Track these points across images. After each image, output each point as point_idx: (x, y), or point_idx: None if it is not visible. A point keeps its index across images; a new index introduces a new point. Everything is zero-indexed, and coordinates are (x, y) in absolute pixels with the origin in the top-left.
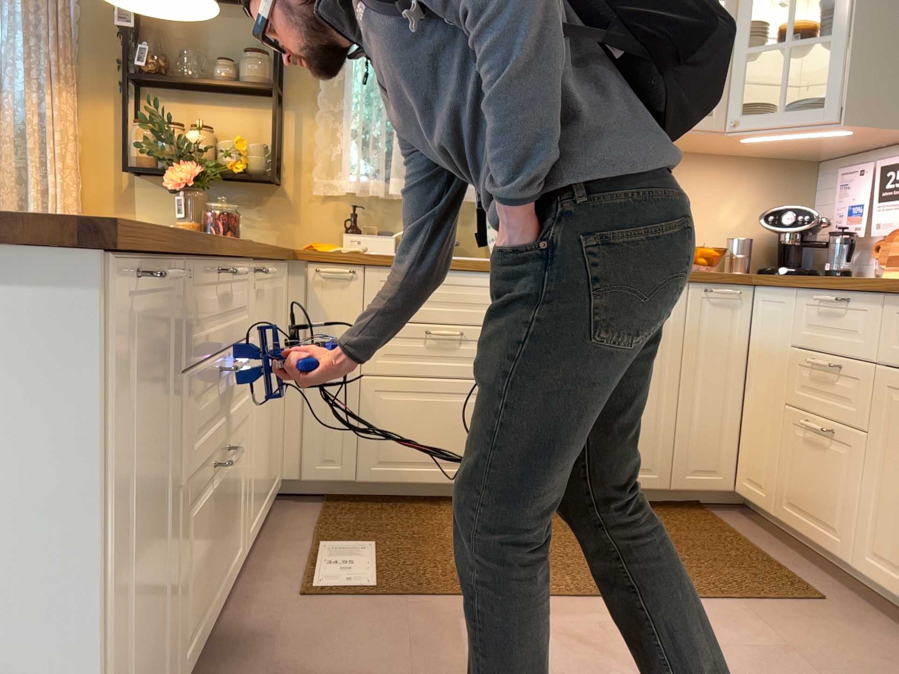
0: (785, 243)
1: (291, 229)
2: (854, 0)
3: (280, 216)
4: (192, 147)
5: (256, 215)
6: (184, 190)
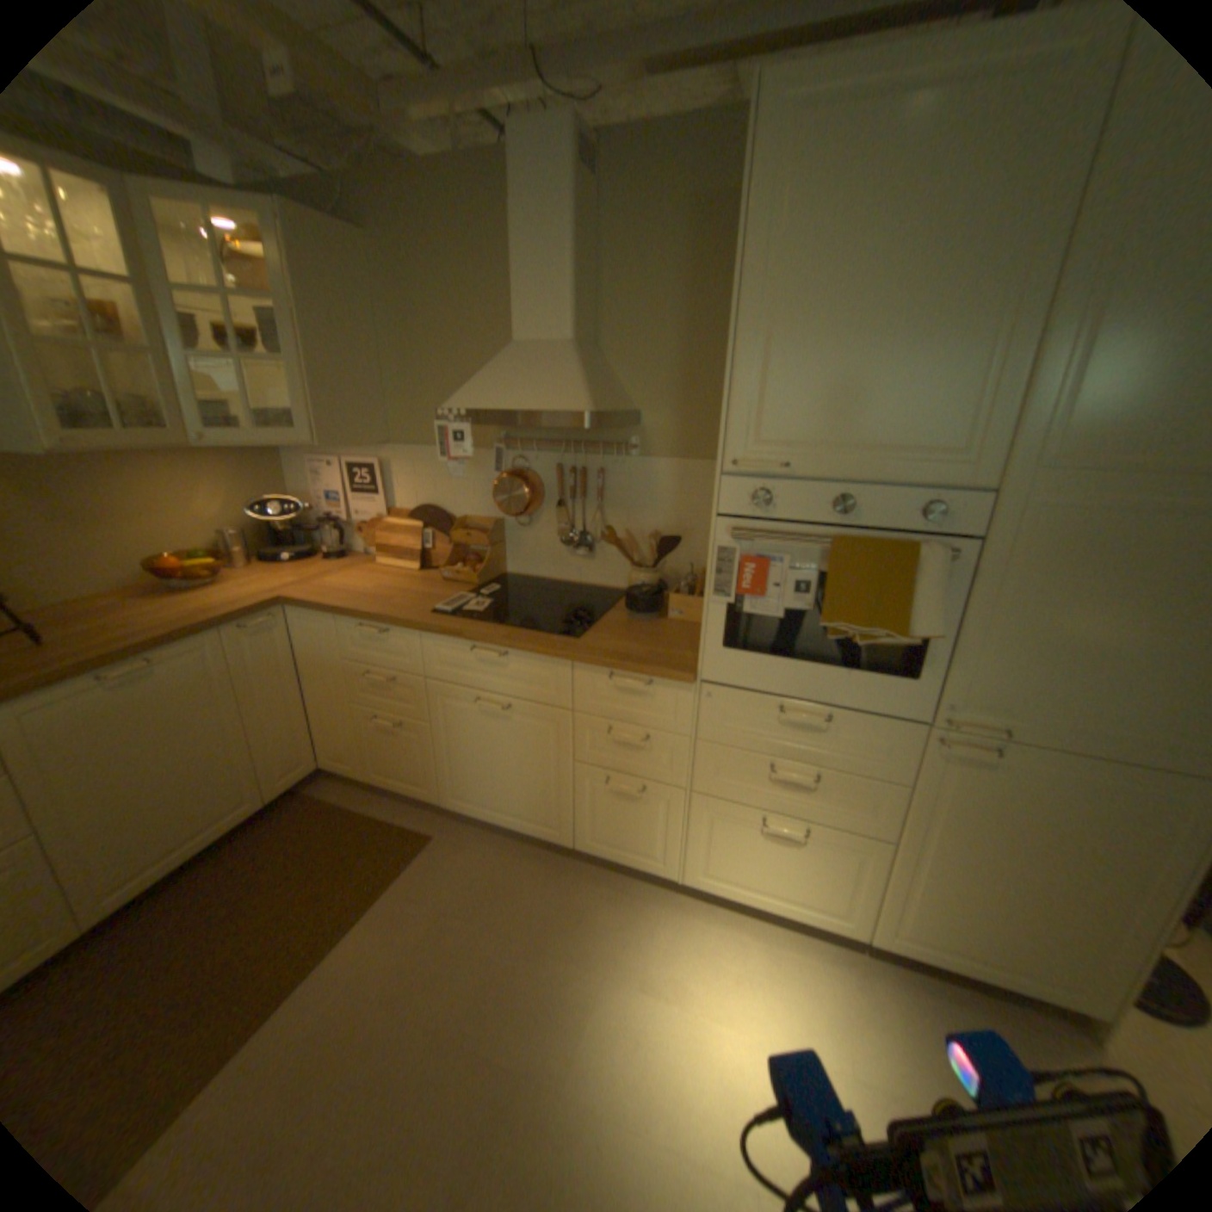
0: (274, 529)
1: None
2: (290, 321)
3: None
4: None
5: None
6: None
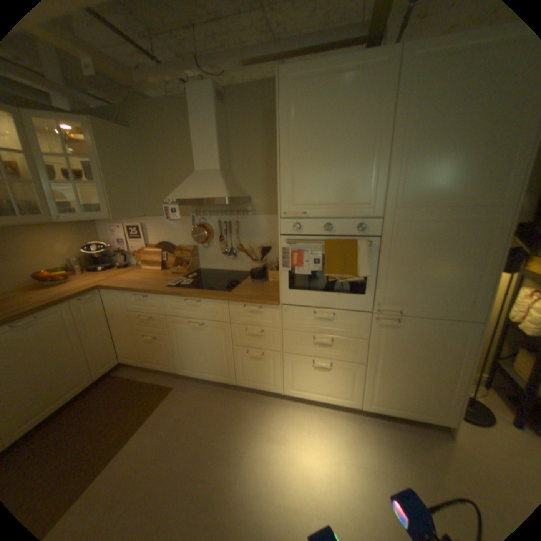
0: (94, 257)
1: None
2: (98, 167)
3: None
4: None
5: None
6: None
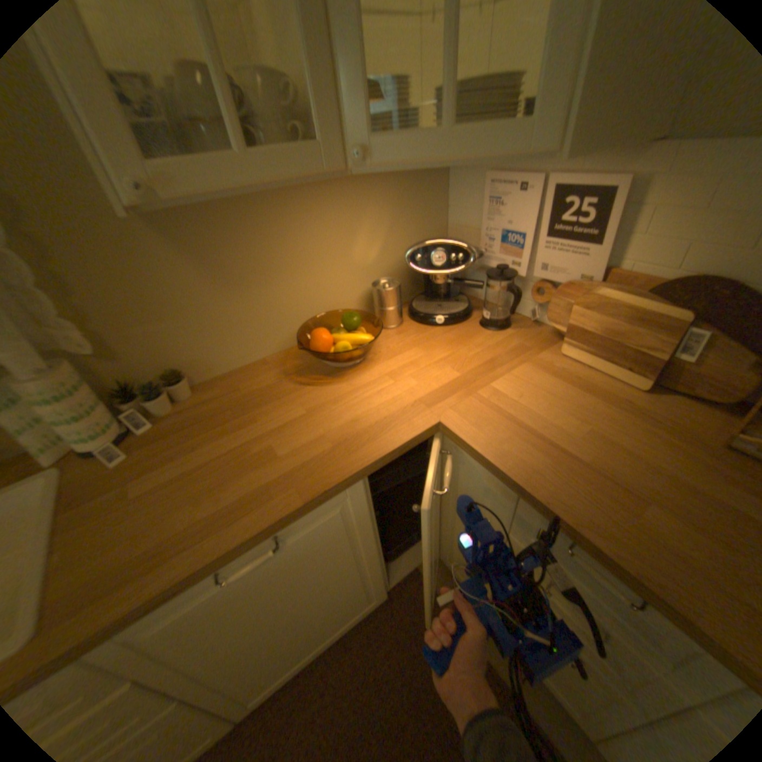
0: (433, 280)
1: None
2: None
3: None
4: None
5: None
6: None
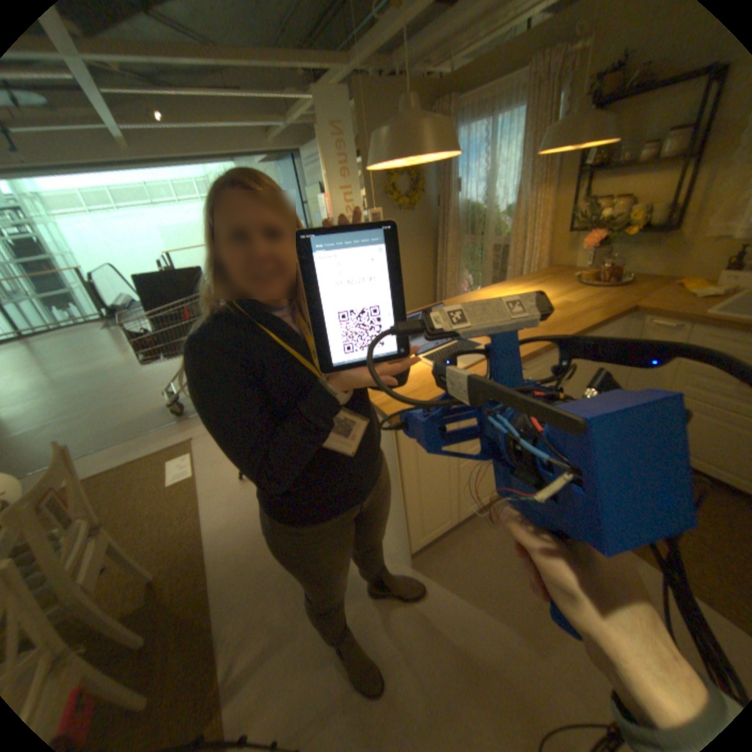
0: None
1: (680, 261)
2: None
3: (672, 252)
4: (612, 211)
5: (653, 251)
6: (596, 245)
